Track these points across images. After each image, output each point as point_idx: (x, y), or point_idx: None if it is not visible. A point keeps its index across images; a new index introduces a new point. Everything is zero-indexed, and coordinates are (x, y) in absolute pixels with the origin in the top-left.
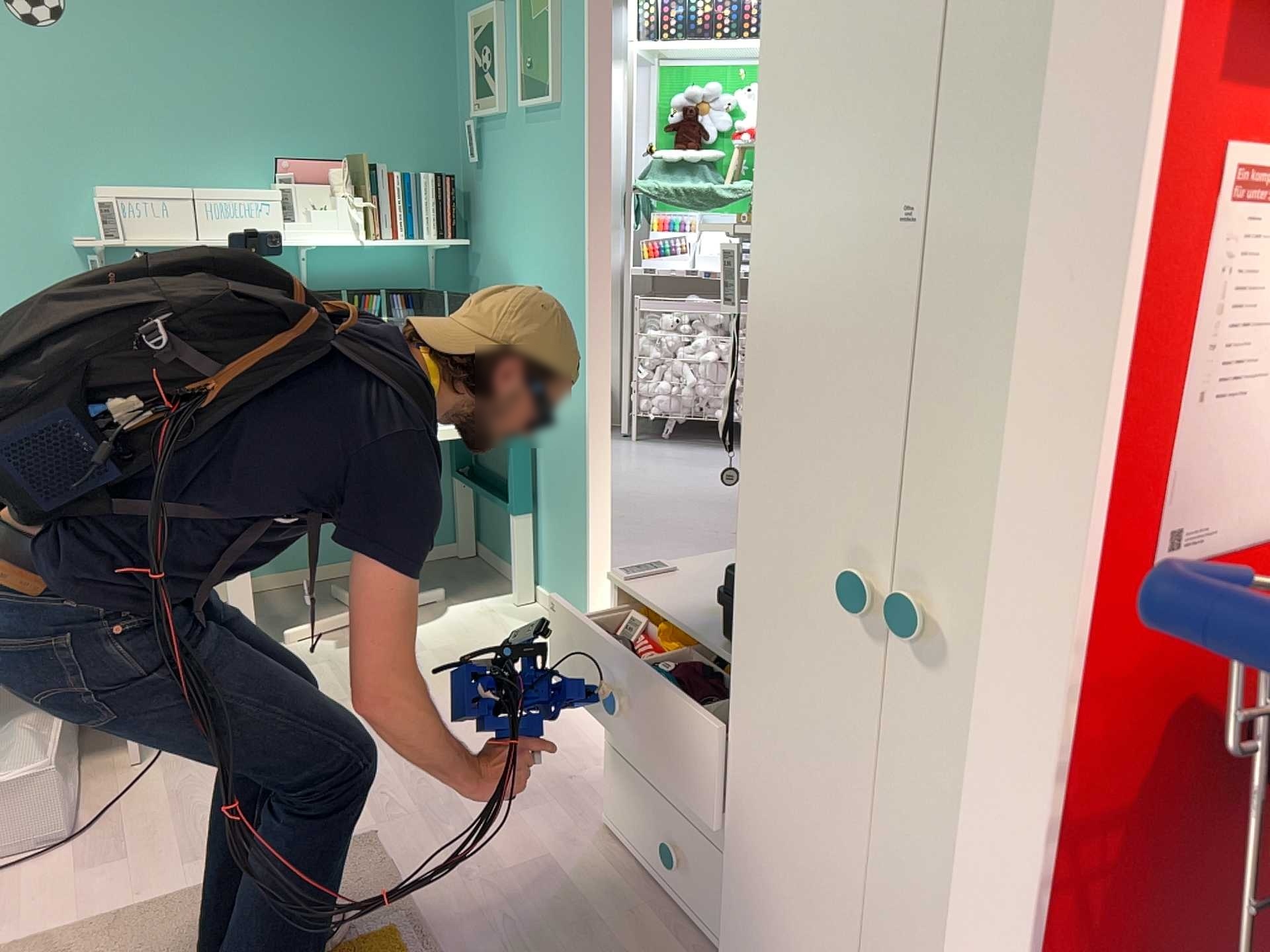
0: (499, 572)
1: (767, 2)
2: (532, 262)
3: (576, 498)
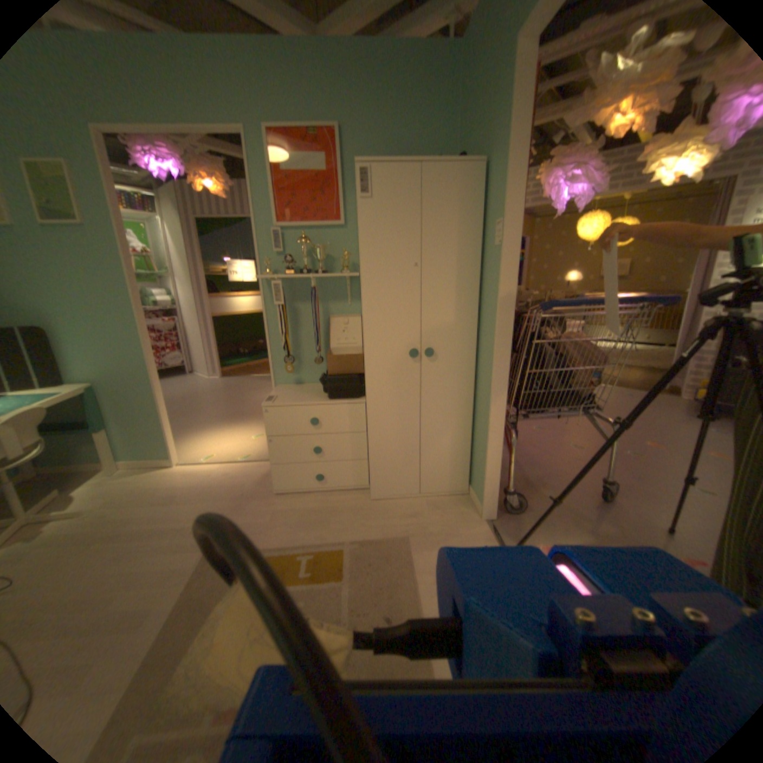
0: (70, 472)
1: (359, 213)
2: (68, 306)
3: (144, 409)
